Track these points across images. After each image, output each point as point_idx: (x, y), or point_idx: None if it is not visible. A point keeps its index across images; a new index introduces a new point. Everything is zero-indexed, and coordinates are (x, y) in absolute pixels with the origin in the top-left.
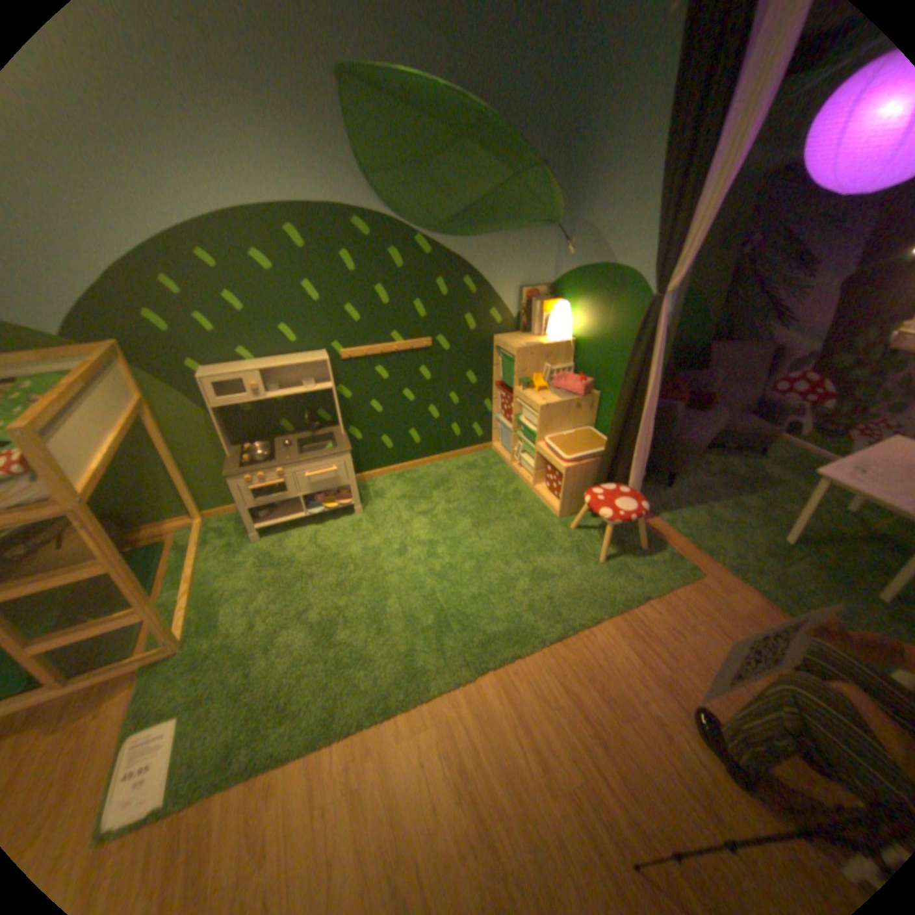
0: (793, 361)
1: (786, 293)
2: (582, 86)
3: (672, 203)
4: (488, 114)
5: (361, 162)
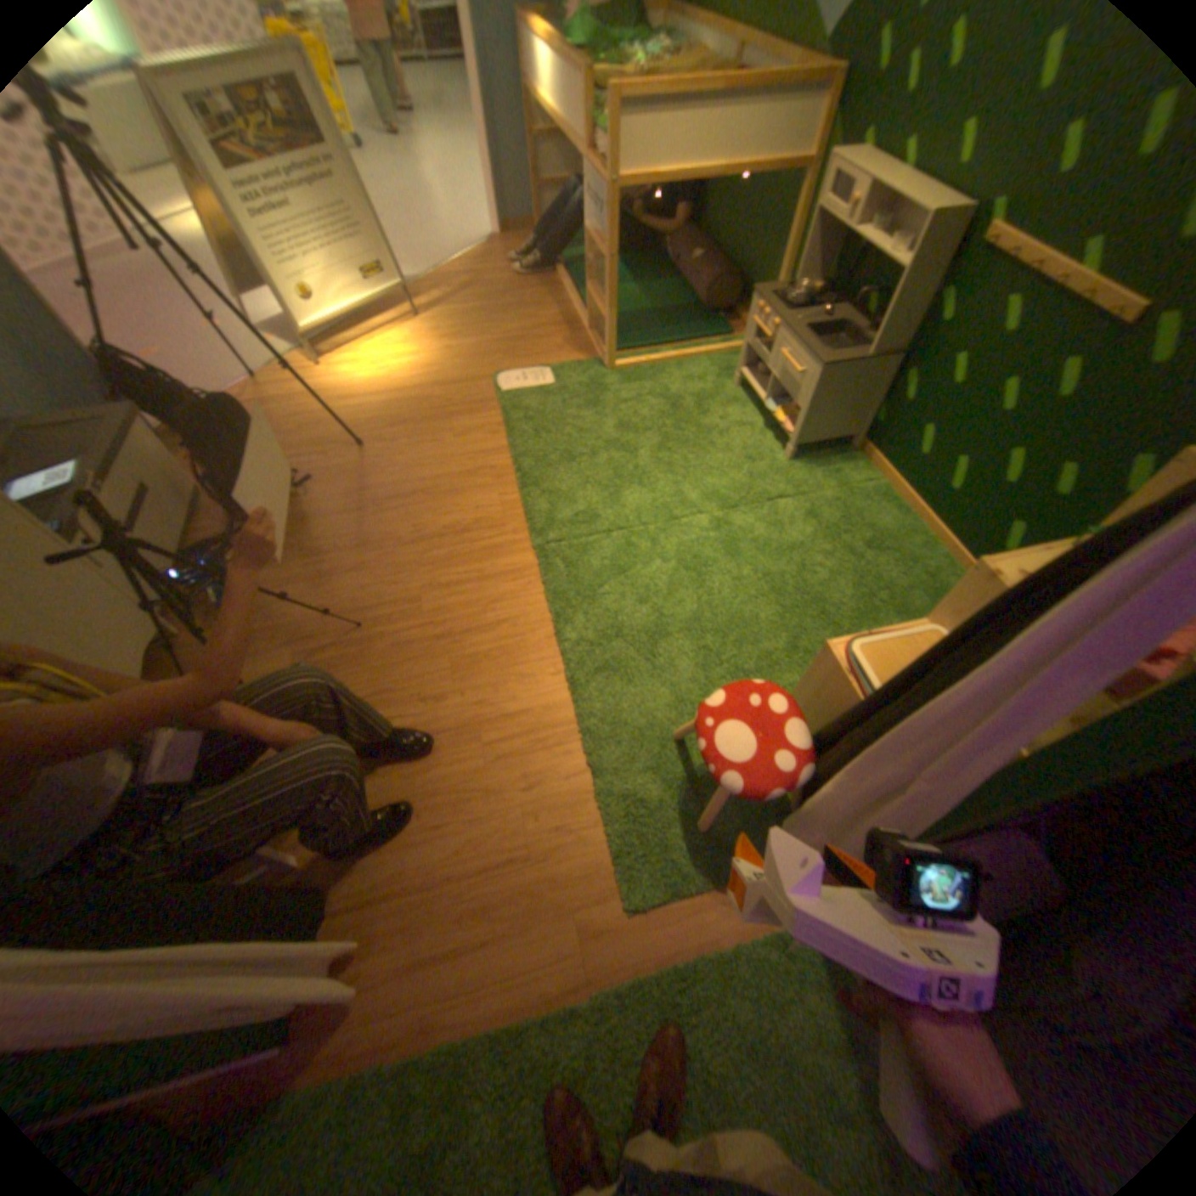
0: None
1: None
2: None
3: None
4: None
5: None
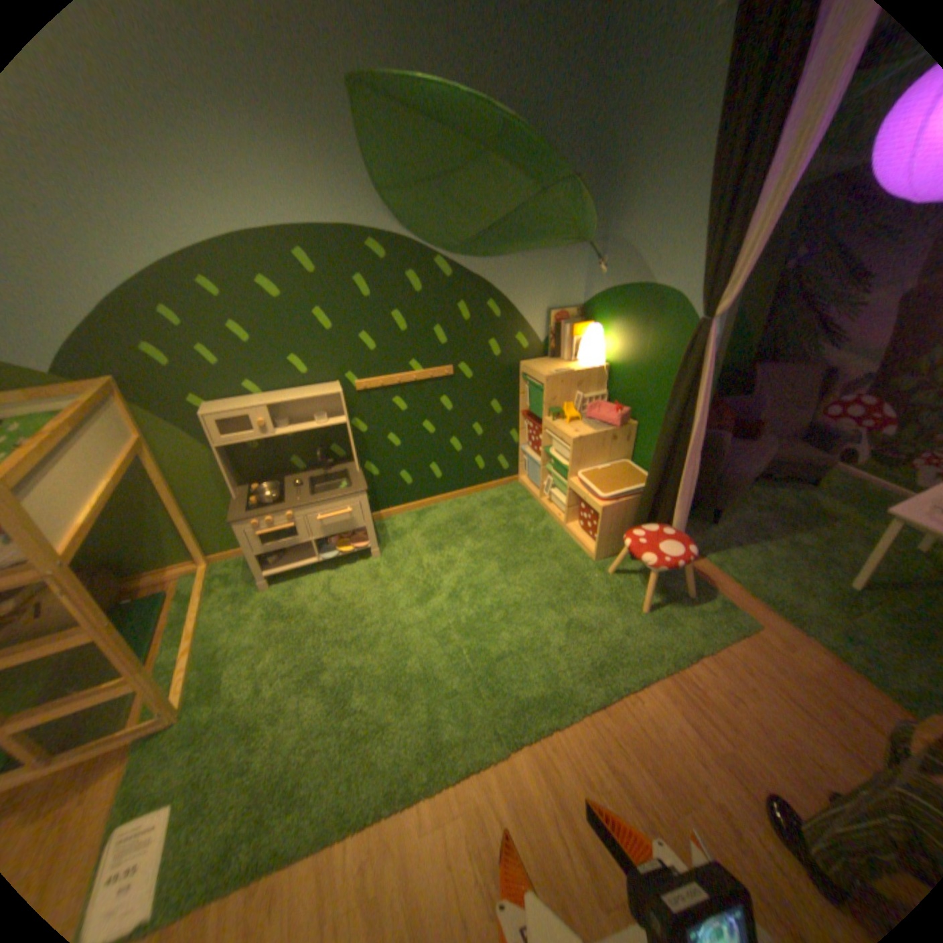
0: (846, 384)
1: (836, 310)
2: (615, 92)
3: (720, 216)
4: (515, 123)
5: (376, 180)
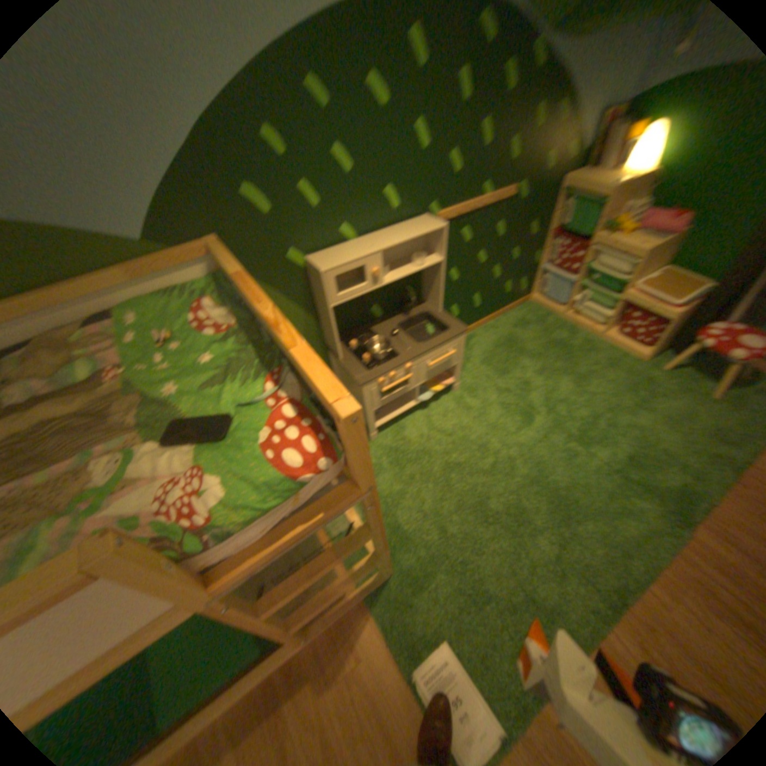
0: None
1: None
2: None
3: None
4: None
5: None
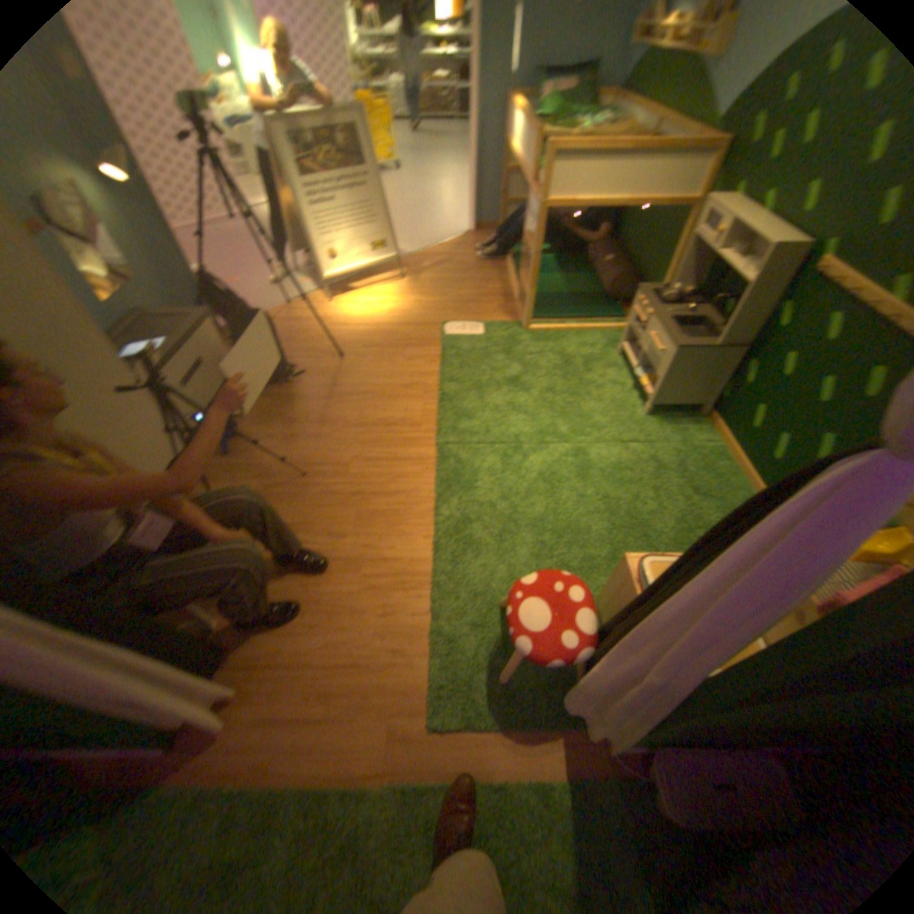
0: None
1: None
2: None
3: None
4: None
5: None
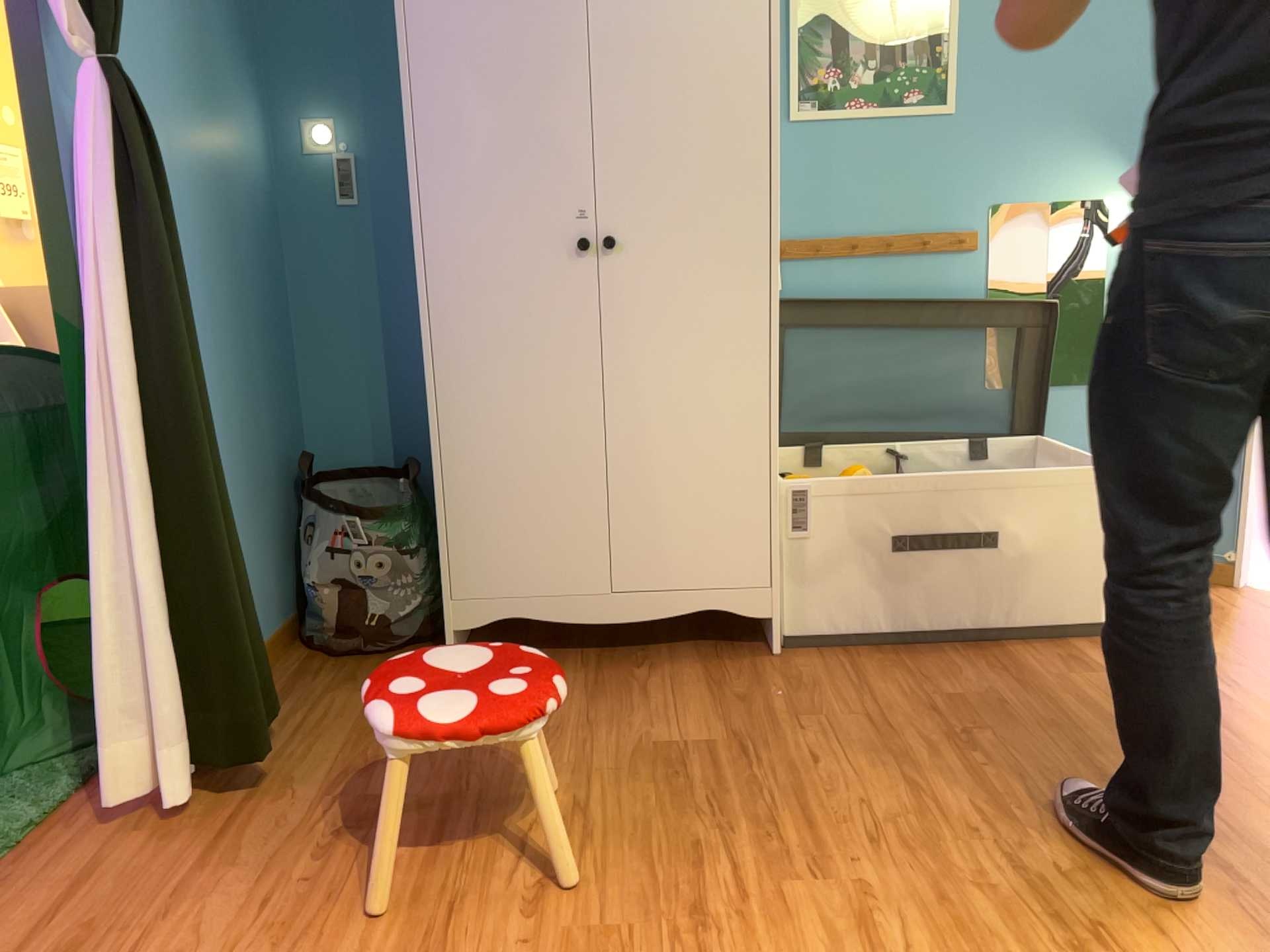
0: None
1: None
2: None
3: None
4: None
5: None
